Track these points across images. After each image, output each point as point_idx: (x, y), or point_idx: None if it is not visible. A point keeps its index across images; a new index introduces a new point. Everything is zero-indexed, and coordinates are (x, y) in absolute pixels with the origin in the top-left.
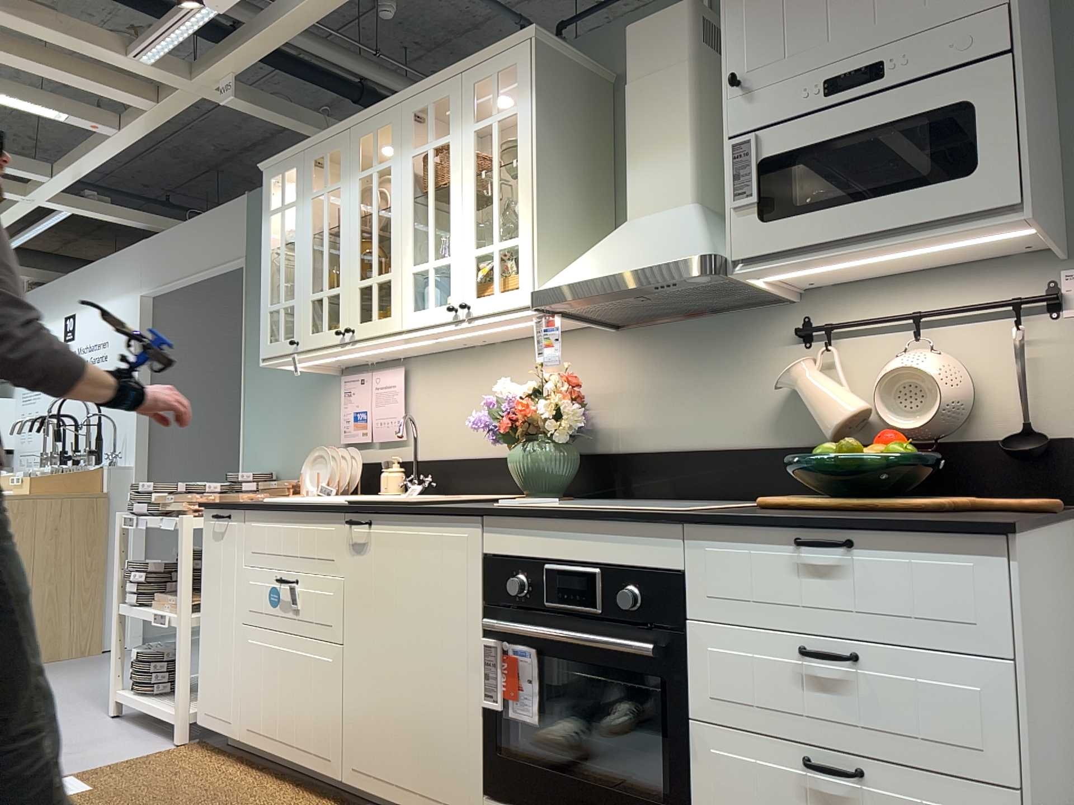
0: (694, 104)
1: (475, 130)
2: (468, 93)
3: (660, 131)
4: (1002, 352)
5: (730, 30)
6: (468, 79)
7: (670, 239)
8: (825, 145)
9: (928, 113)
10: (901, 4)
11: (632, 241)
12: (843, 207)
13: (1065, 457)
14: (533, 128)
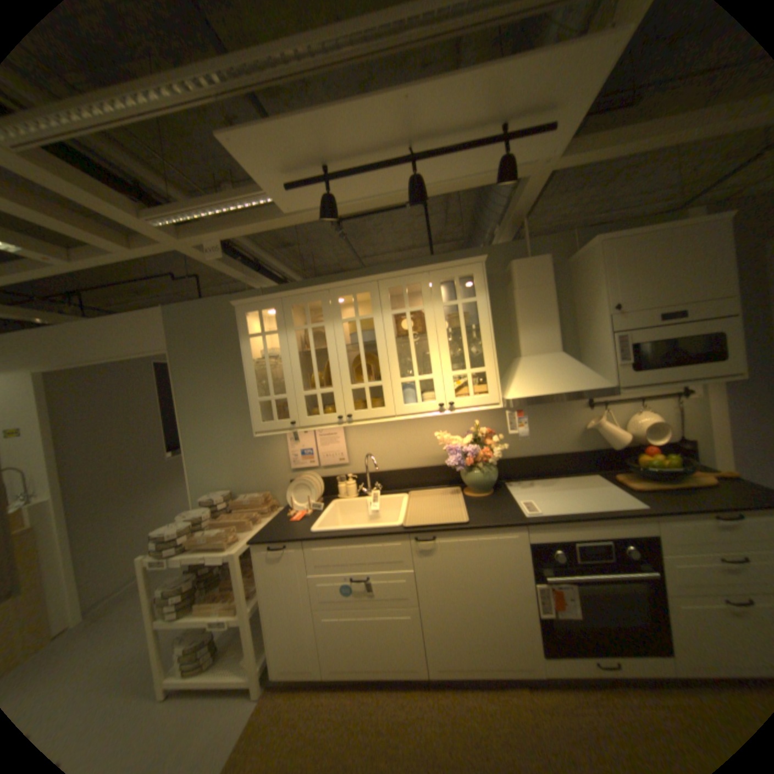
0: (558, 305)
1: (445, 306)
2: (436, 284)
3: (542, 316)
4: (671, 411)
5: (612, 282)
6: (435, 275)
7: (578, 374)
8: (662, 341)
9: (708, 335)
10: (696, 288)
11: (548, 372)
12: (674, 369)
13: (696, 449)
14: (489, 311)
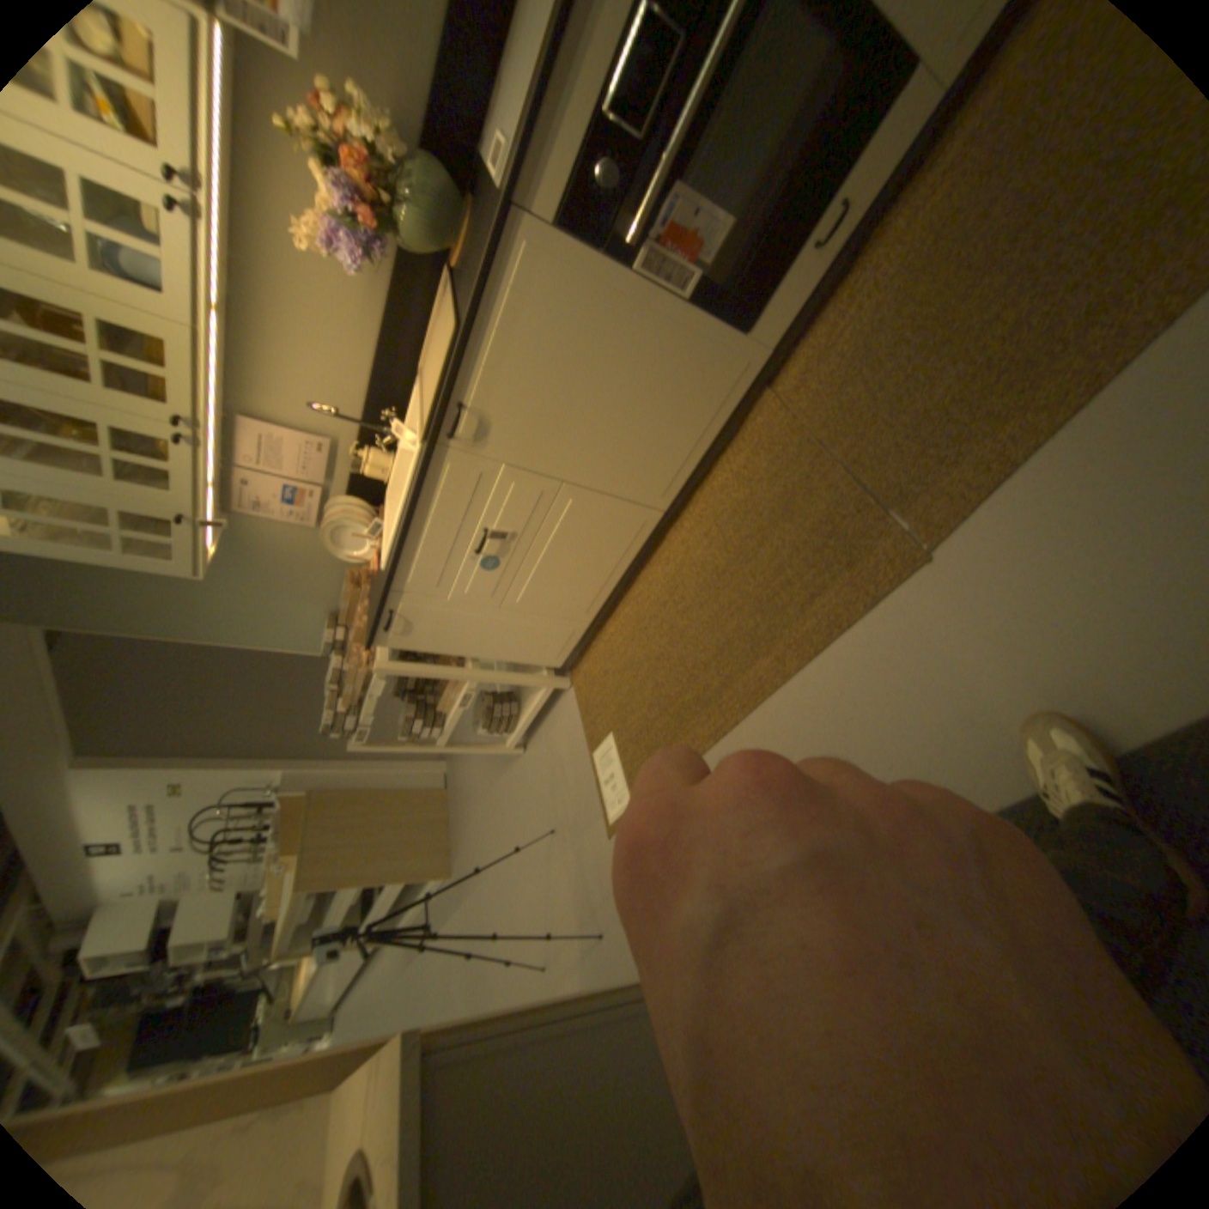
0: None
1: None
2: None
3: None
4: None
5: None
6: None
7: None
8: None
9: None
10: None
11: None
12: None
13: None
14: None
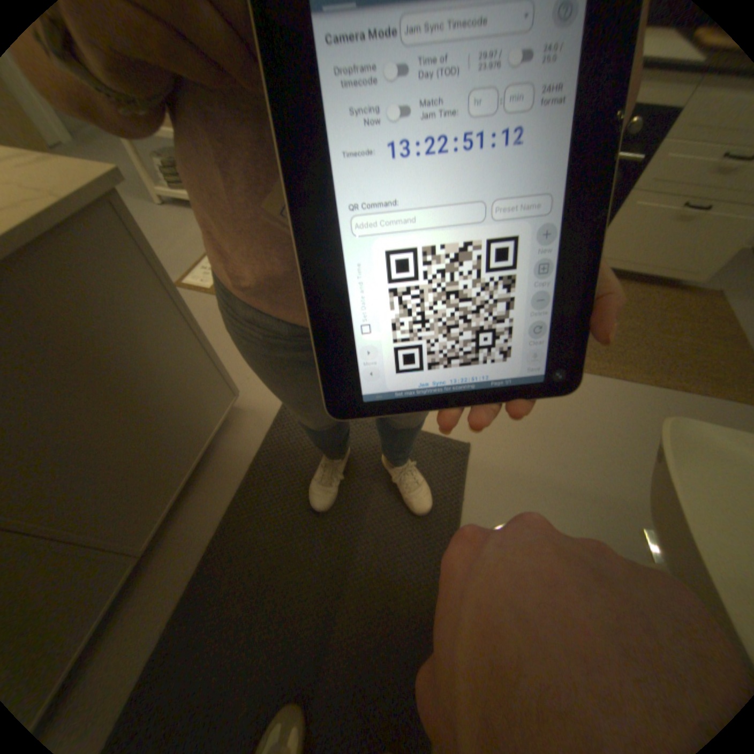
0: None
1: None
2: None
3: None
4: None
5: None
6: None
7: None
8: None
9: None
10: None
11: None
12: None
13: None
14: None
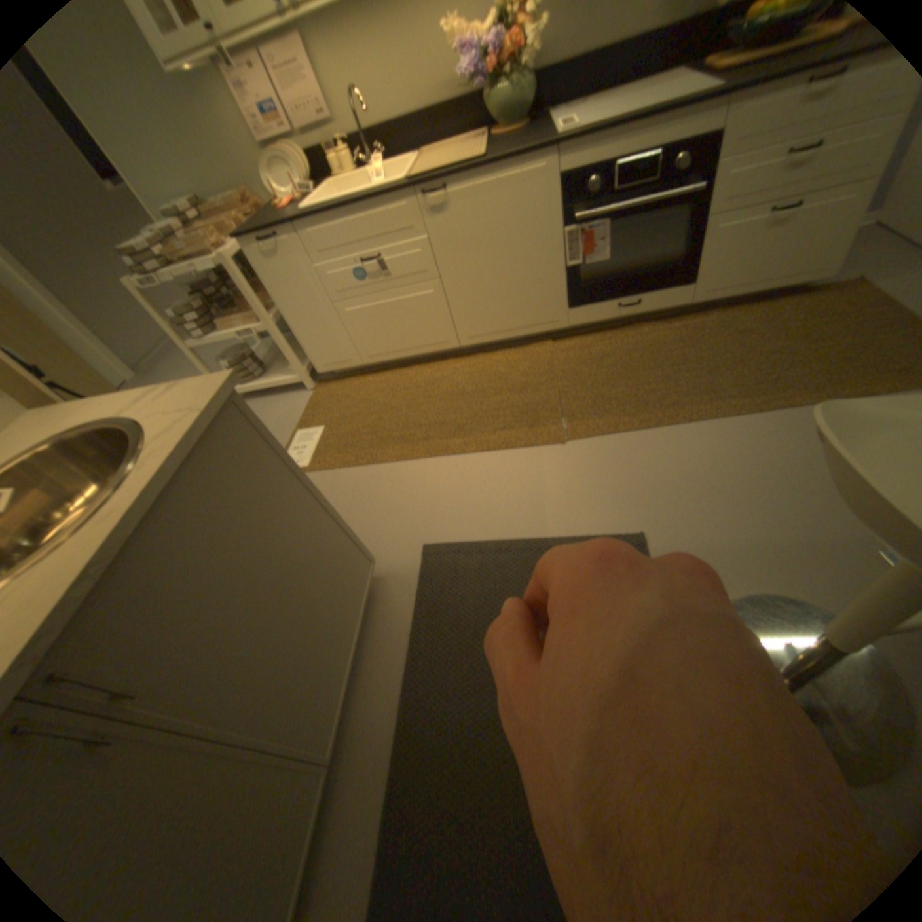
0: None
1: None
2: None
3: None
4: None
5: None
6: None
7: None
8: None
9: None
10: None
11: None
12: None
13: None
14: None
